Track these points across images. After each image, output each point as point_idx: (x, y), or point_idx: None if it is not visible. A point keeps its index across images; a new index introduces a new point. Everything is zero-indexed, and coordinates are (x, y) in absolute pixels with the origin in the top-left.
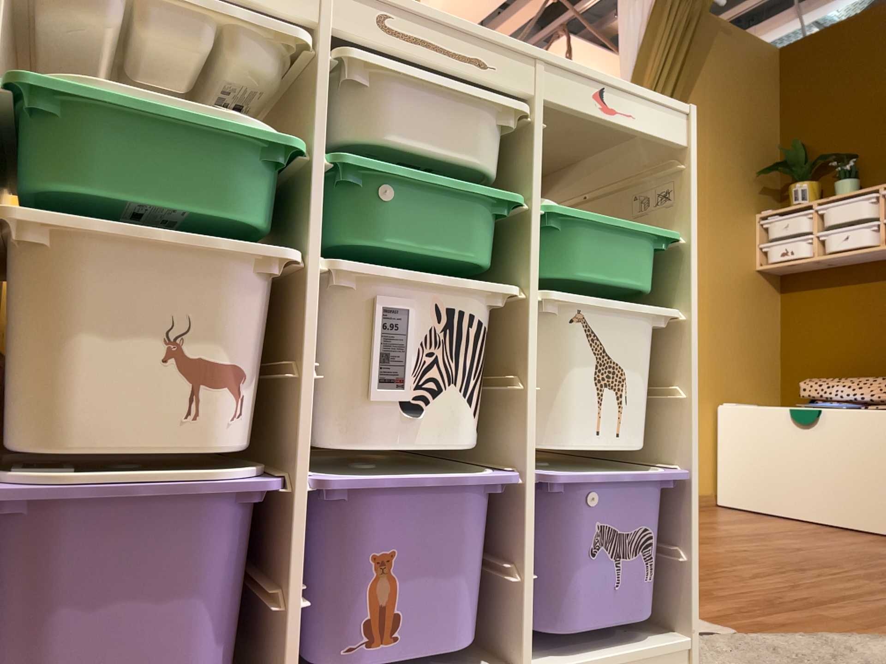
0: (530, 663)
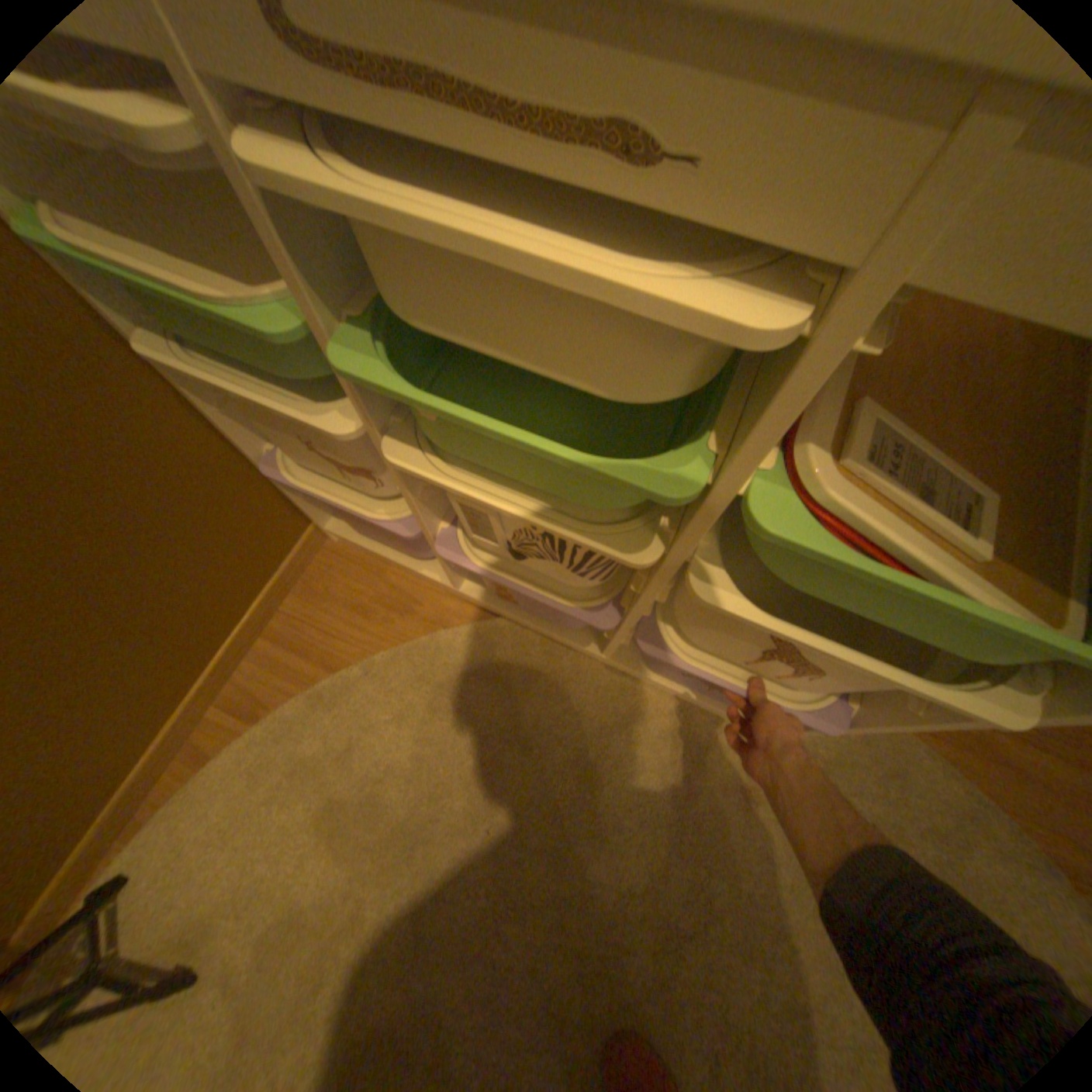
0: (619, 655)
